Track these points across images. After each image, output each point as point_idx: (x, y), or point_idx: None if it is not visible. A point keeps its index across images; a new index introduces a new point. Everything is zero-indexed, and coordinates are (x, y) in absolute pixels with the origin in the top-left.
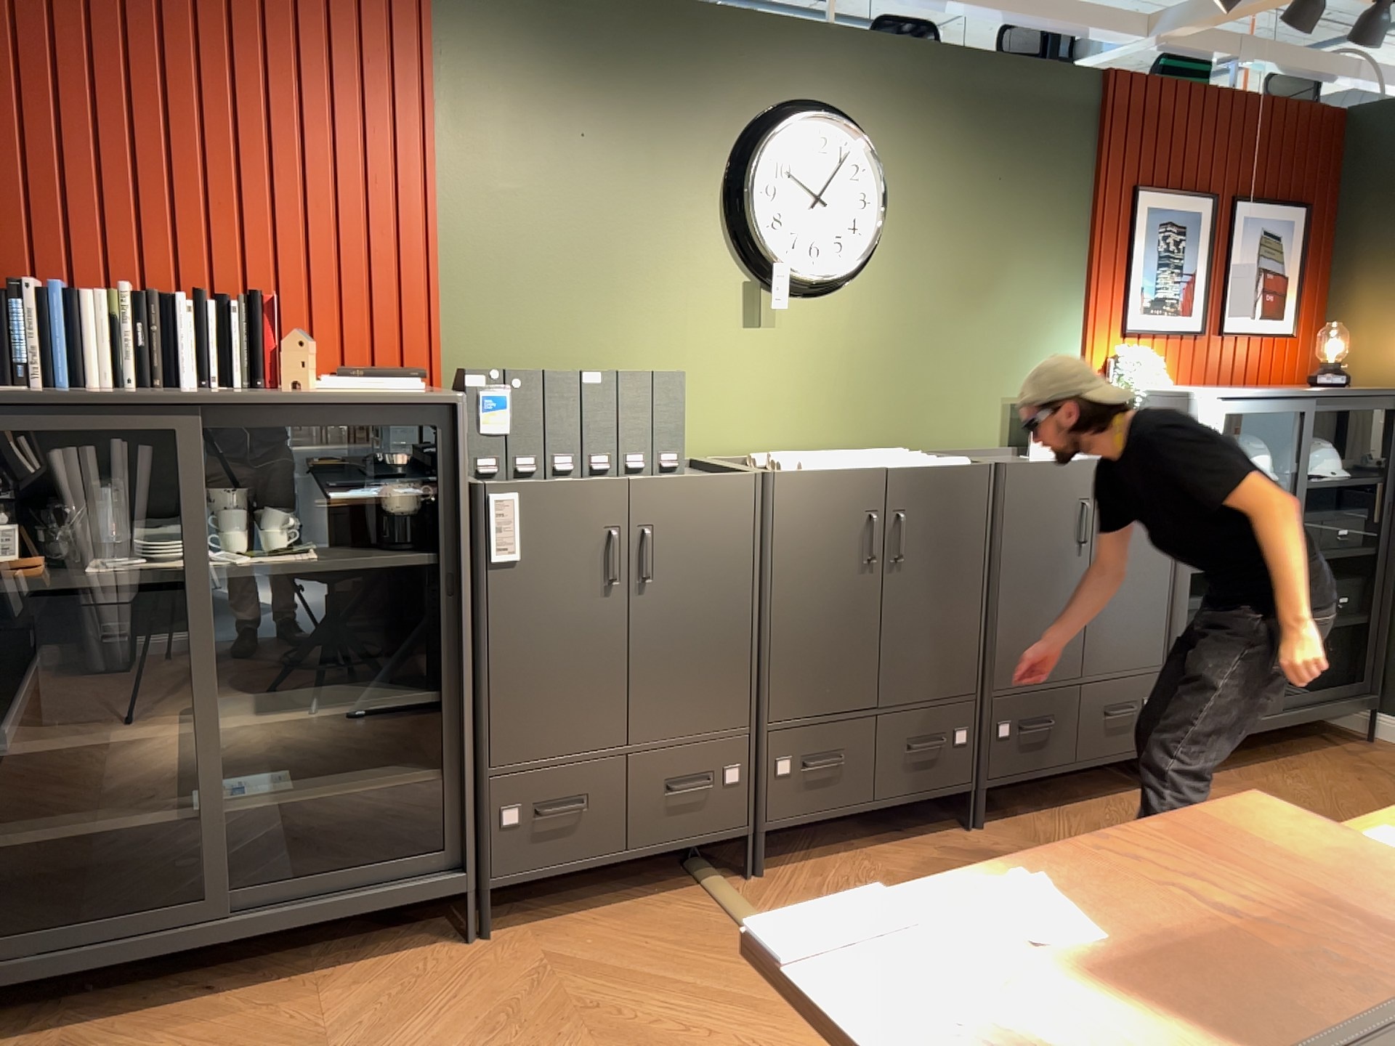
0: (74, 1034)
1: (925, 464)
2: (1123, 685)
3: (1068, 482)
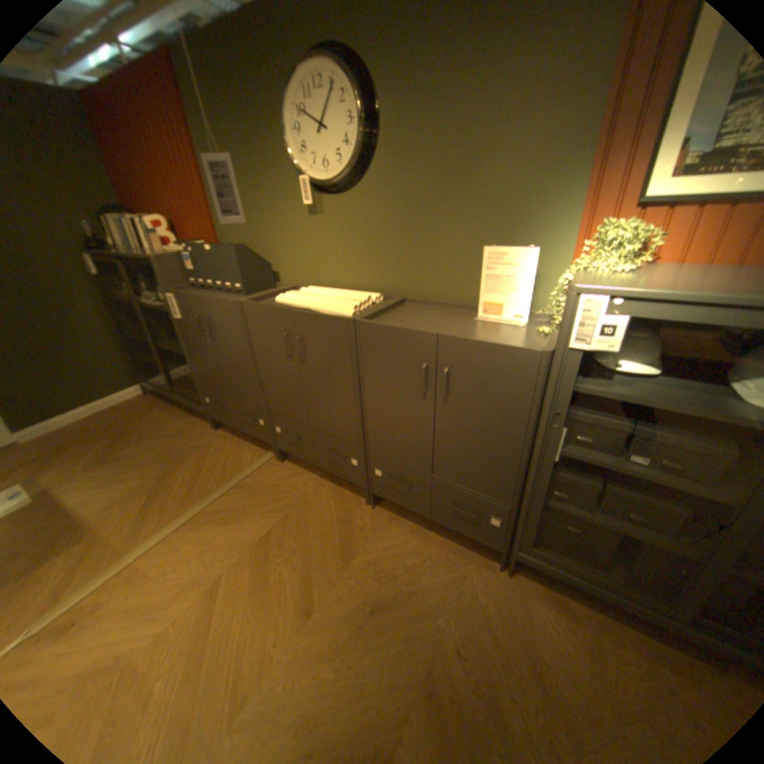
0: (158, 404)
1: (326, 310)
2: (468, 497)
3: (408, 345)
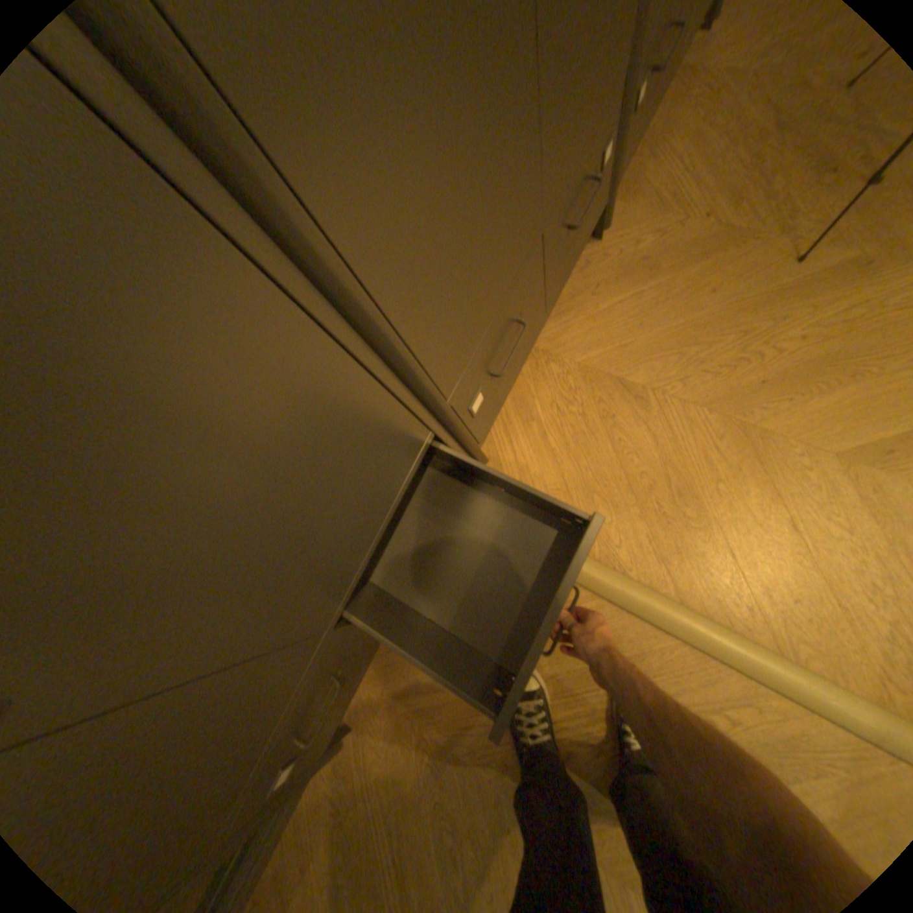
0: None
1: None
2: None
3: None
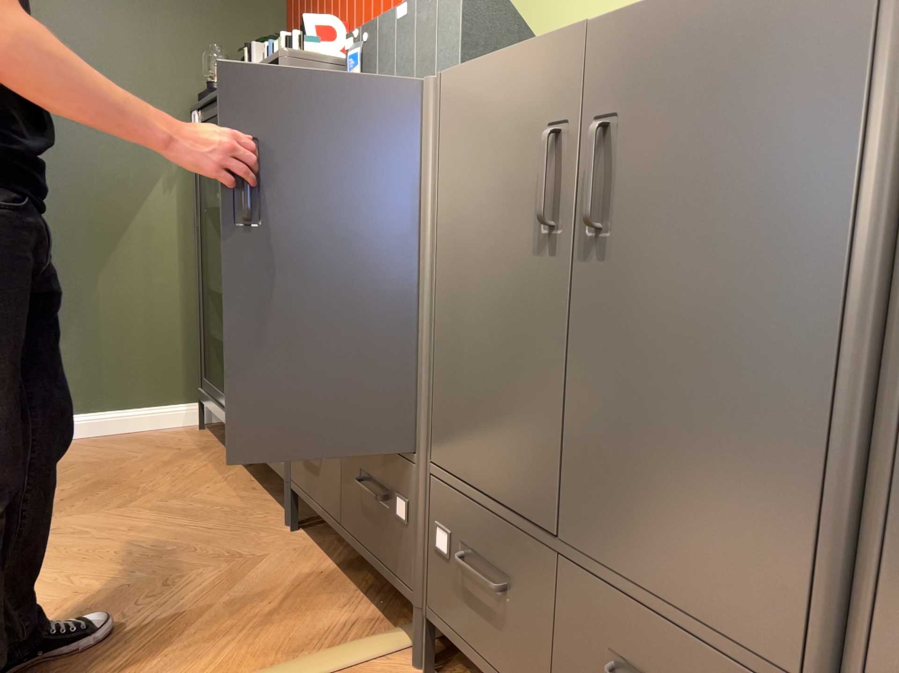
0: (213, 448)
1: None
2: None
3: None
